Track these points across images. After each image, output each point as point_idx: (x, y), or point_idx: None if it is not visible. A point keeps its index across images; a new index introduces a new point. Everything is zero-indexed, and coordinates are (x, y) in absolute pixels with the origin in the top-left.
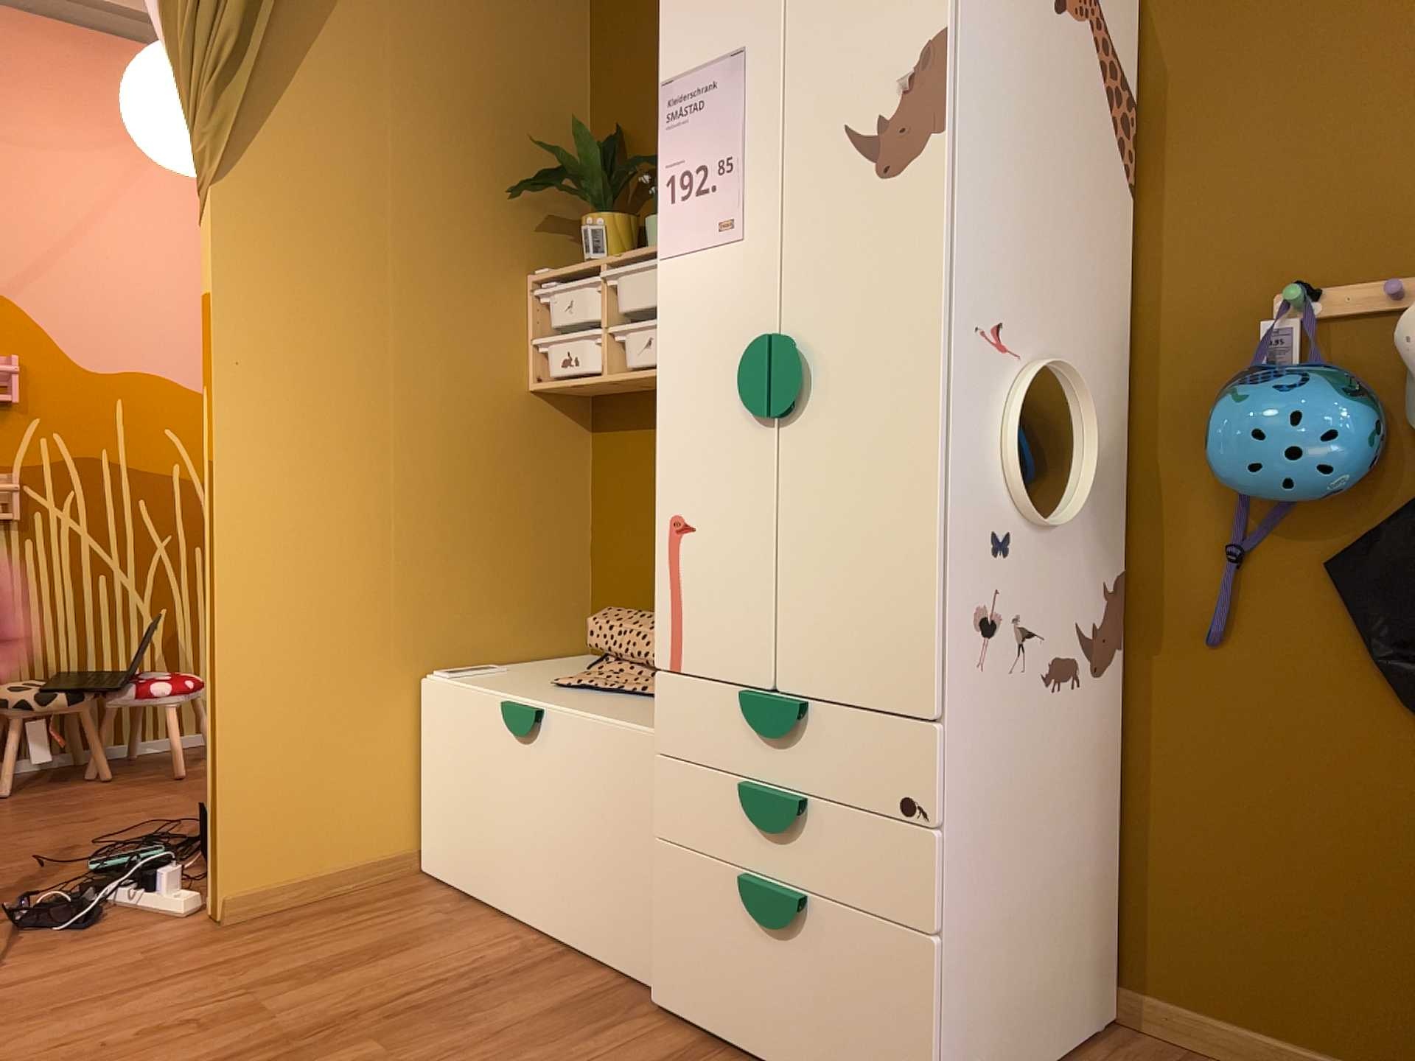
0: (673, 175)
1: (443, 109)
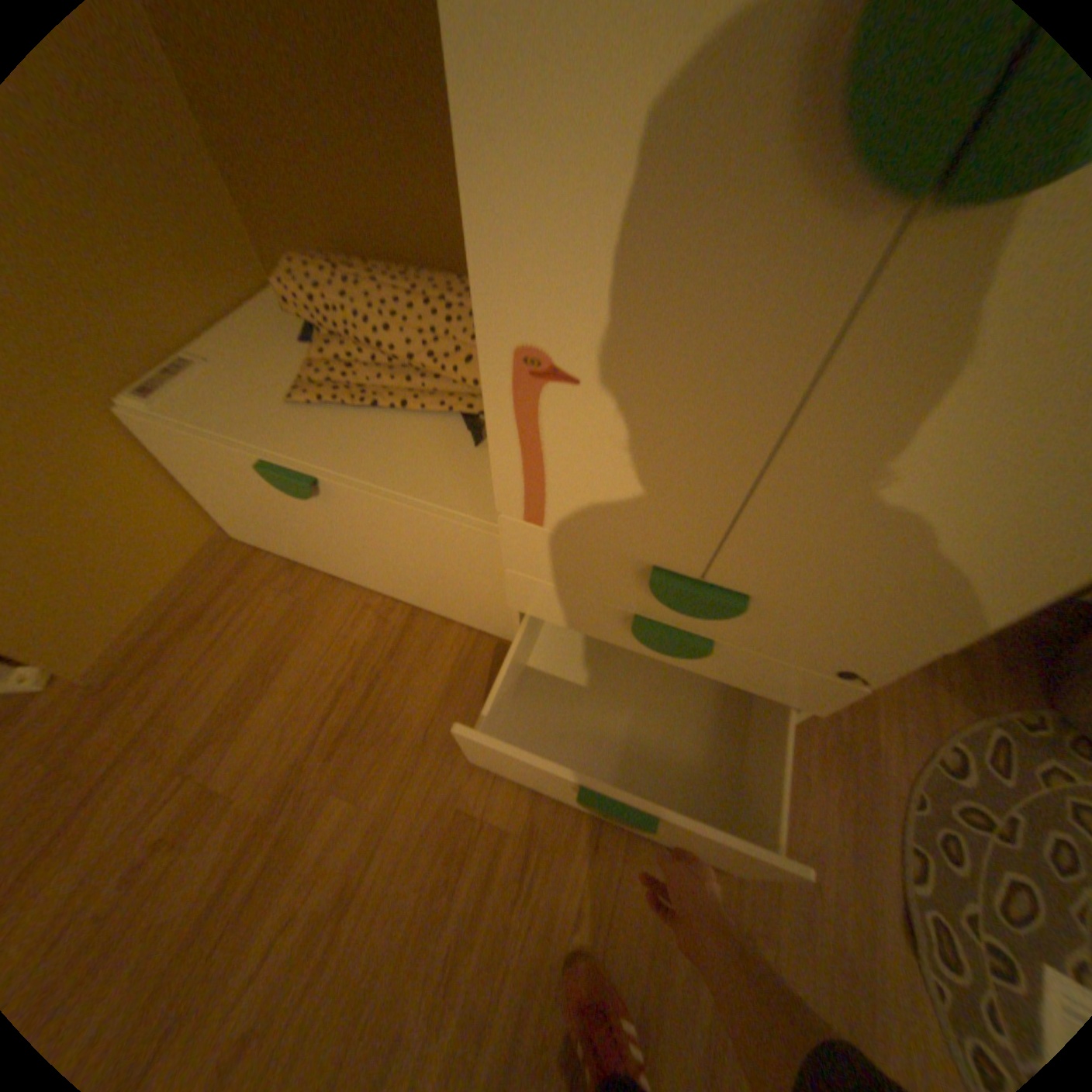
0: None
1: None
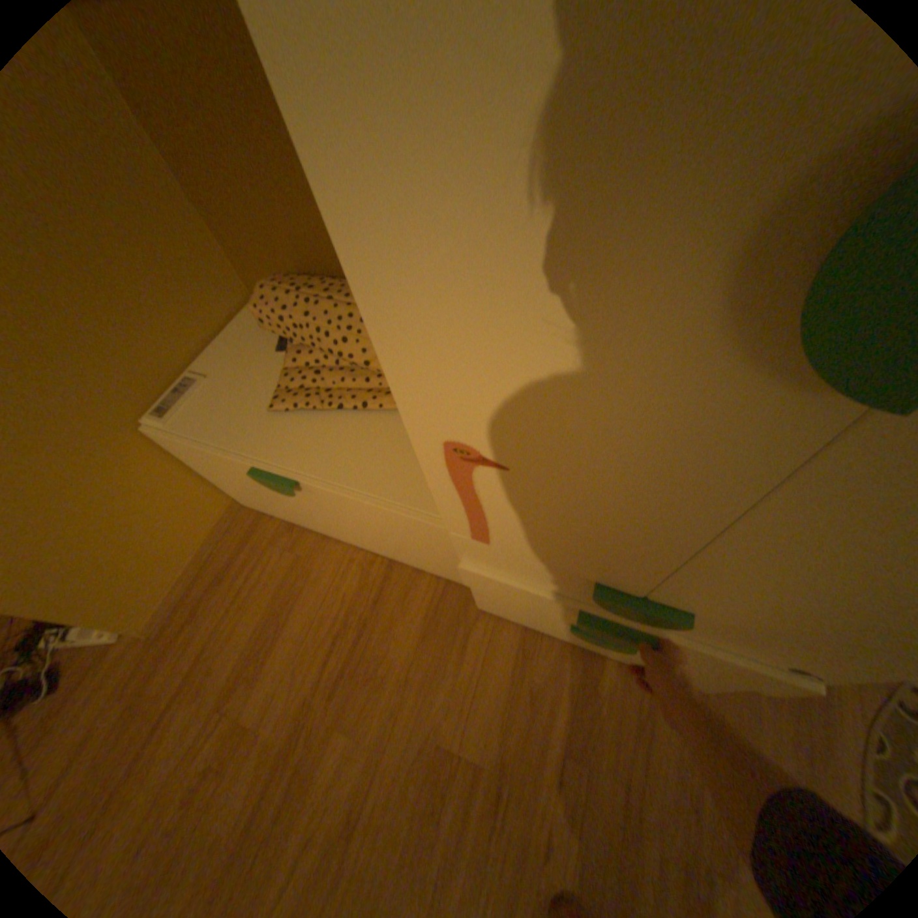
0: None
1: None
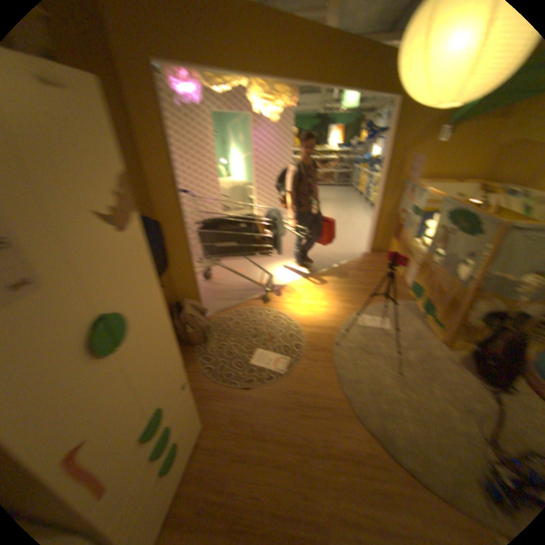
0: None
1: None
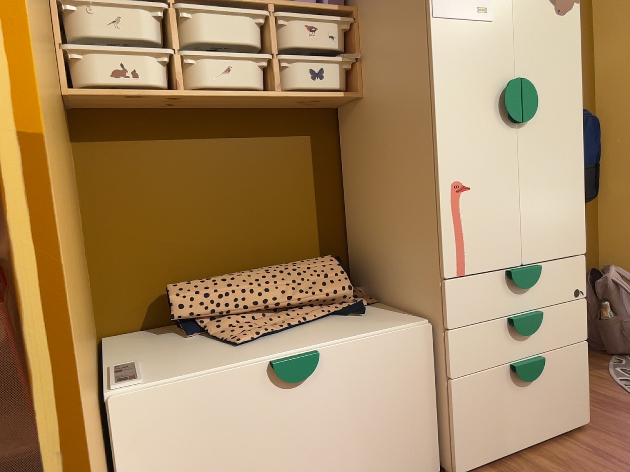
0: None
1: None
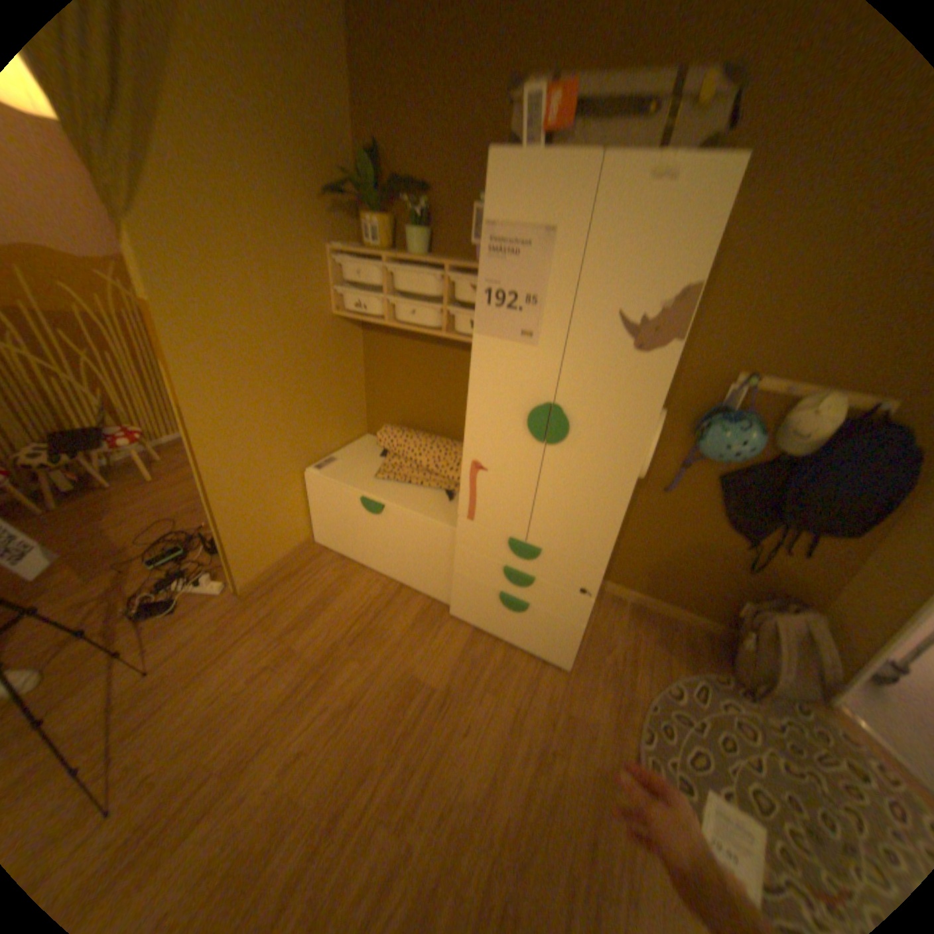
0: (489, 290)
1: (265, 128)
